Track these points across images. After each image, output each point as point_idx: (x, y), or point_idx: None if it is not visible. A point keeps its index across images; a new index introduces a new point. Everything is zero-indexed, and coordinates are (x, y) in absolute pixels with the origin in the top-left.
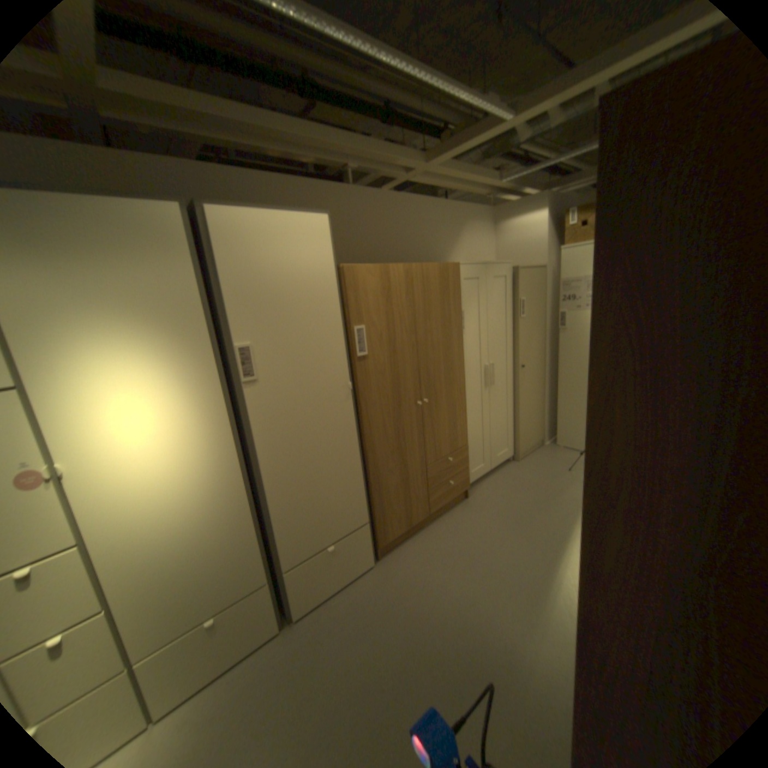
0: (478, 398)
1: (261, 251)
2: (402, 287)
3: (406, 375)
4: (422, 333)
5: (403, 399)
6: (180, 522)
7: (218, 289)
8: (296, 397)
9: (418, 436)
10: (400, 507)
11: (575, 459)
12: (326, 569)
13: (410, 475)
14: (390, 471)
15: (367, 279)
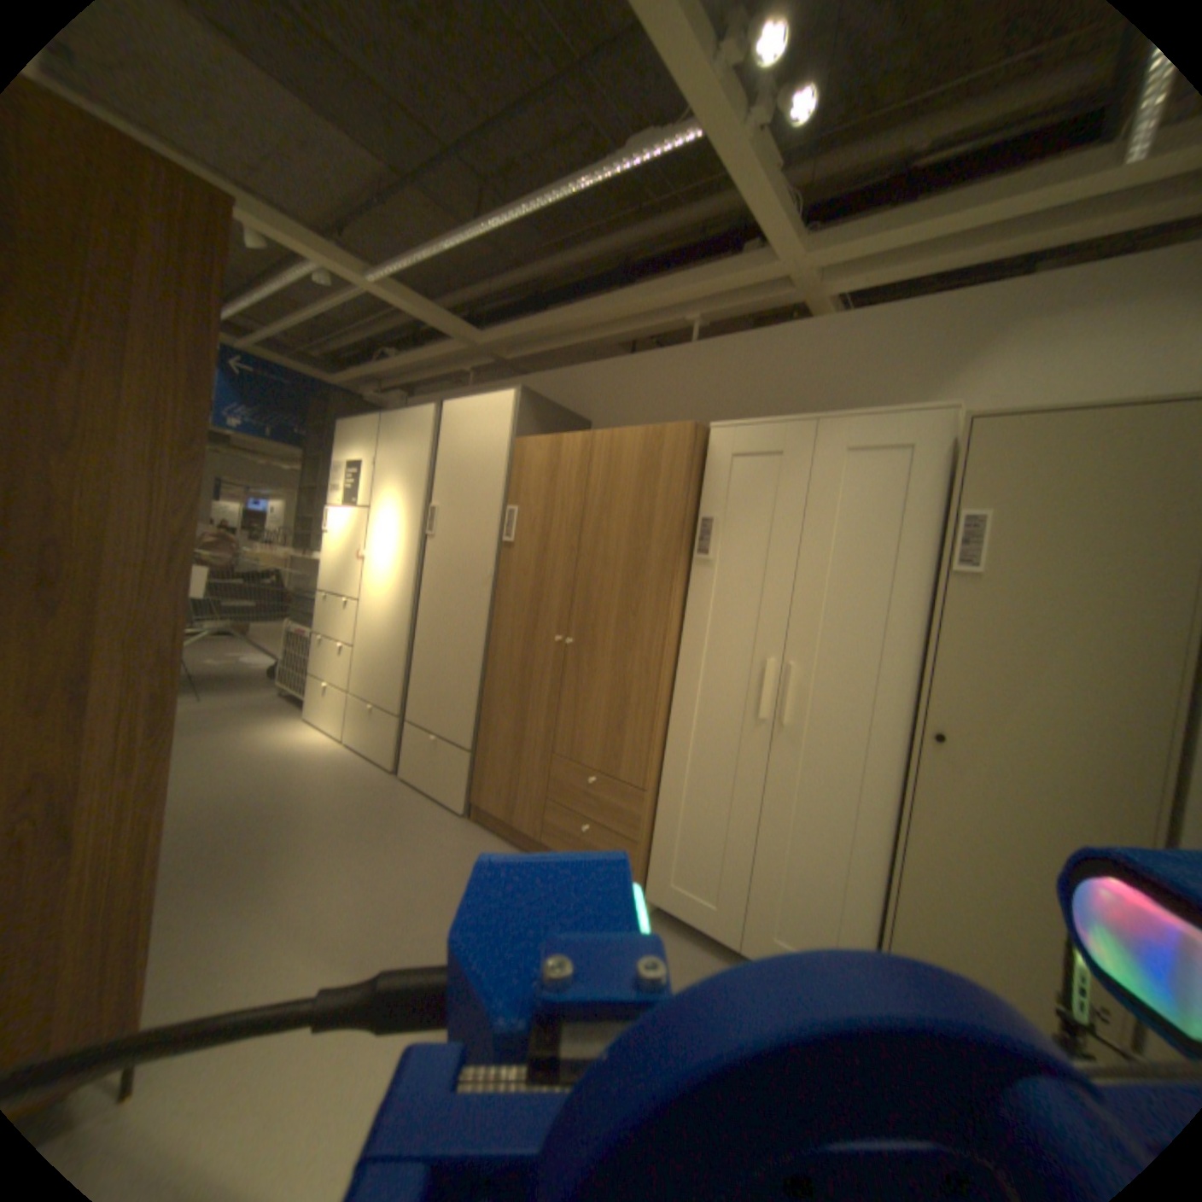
0: (728, 730)
1: (457, 432)
2: (570, 464)
3: (549, 589)
4: (588, 534)
5: (538, 621)
6: (378, 622)
7: (434, 463)
8: (447, 564)
9: (548, 693)
10: (501, 778)
11: None
12: (424, 759)
13: (523, 743)
14: (501, 712)
15: (529, 454)
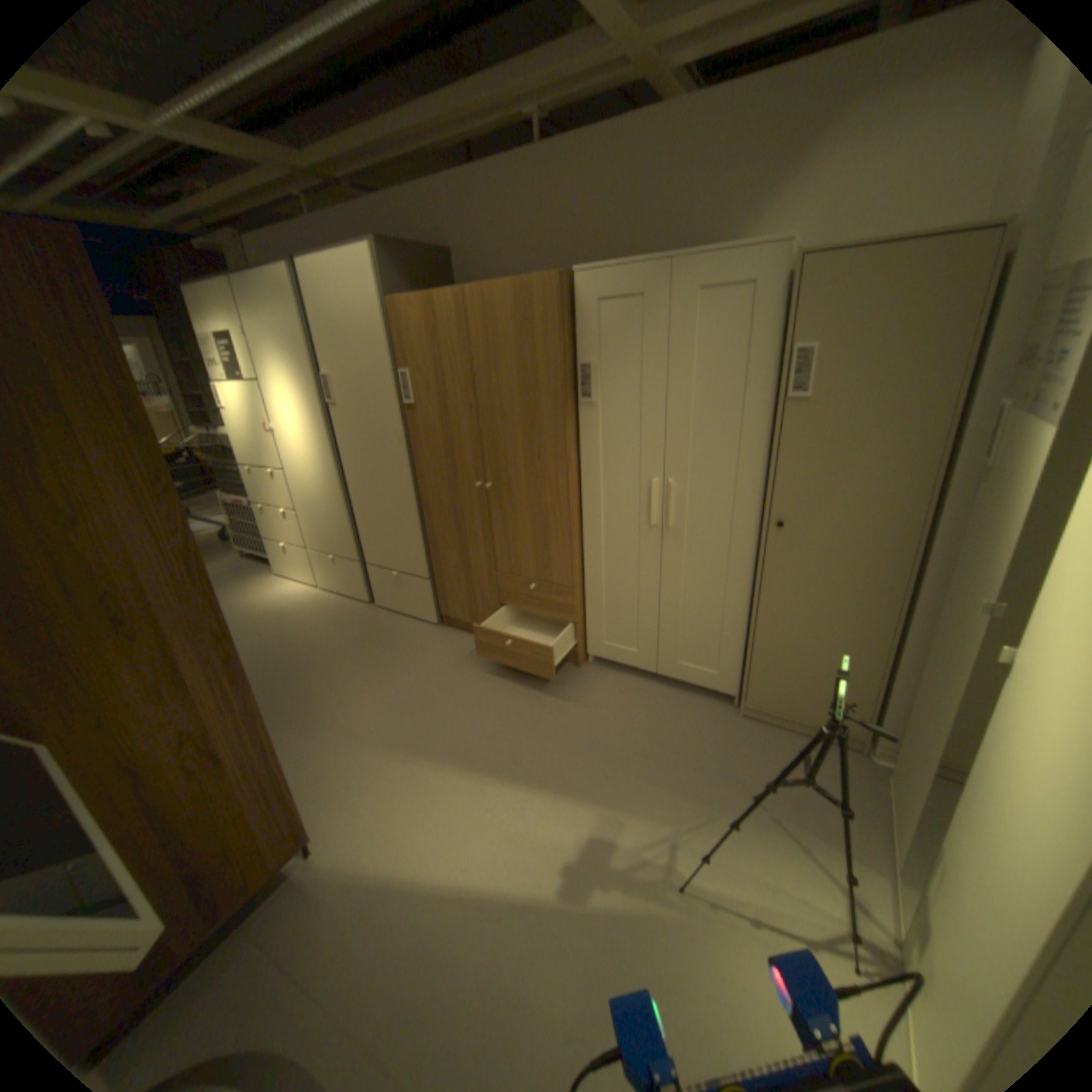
0: (631, 534)
1: (326, 293)
2: (452, 322)
3: (464, 442)
4: (486, 390)
5: (461, 471)
6: (314, 486)
7: (313, 327)
8: (362, 428)
9: (485, 527)
10: (464, 593)
11: (842, 819)
12: (396, 588)
13: (475, 565)
14: (450, 545)
15: (409, 313)
